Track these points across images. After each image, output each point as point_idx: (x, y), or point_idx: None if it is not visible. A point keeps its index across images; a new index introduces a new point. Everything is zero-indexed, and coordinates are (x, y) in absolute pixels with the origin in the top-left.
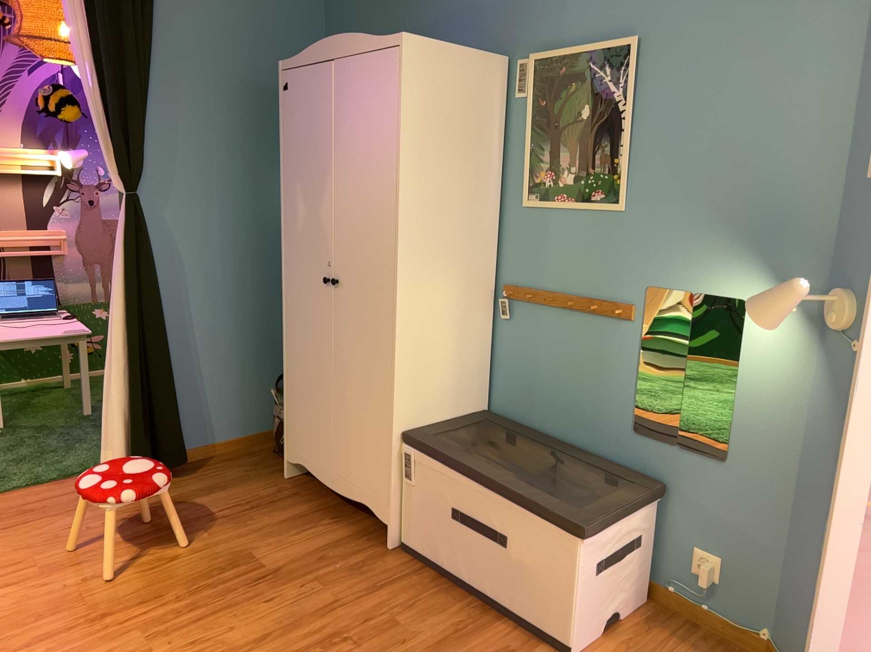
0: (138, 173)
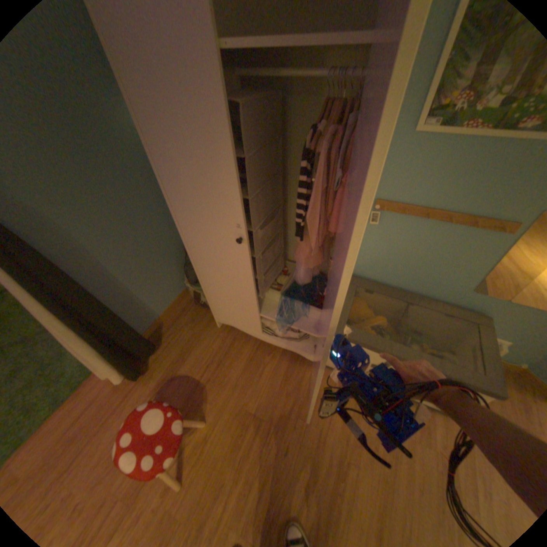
0: None
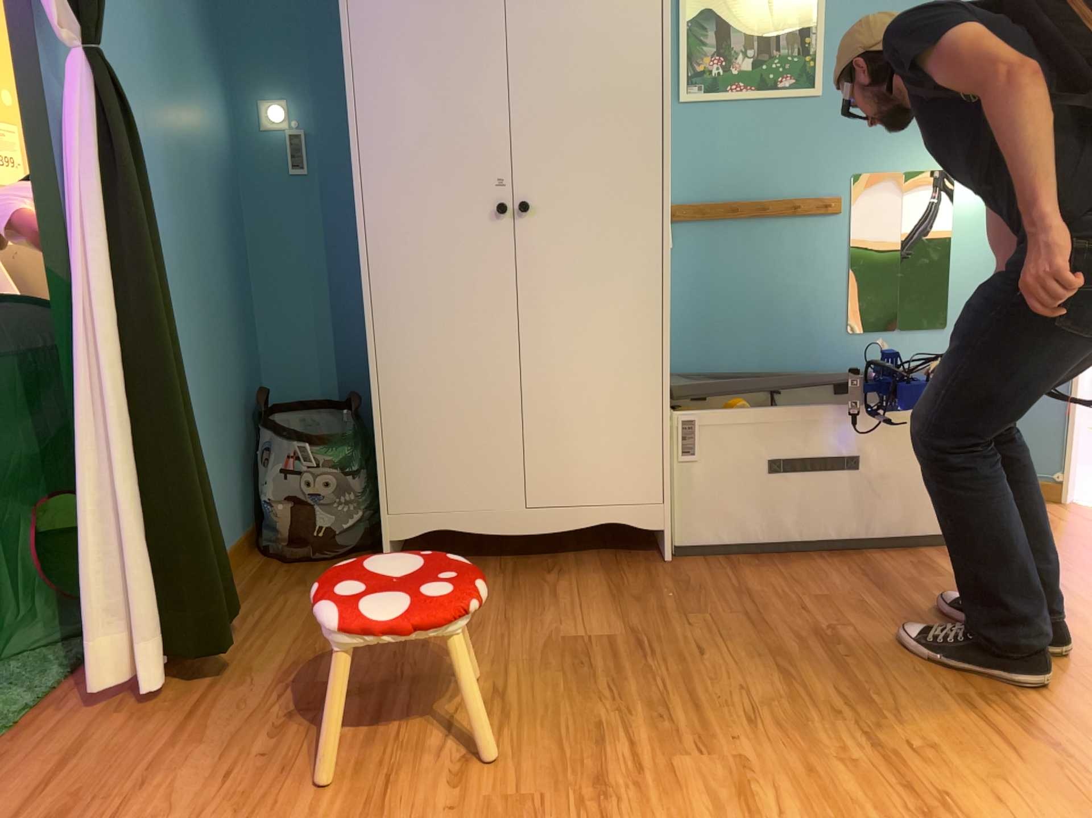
0: (98, 12)
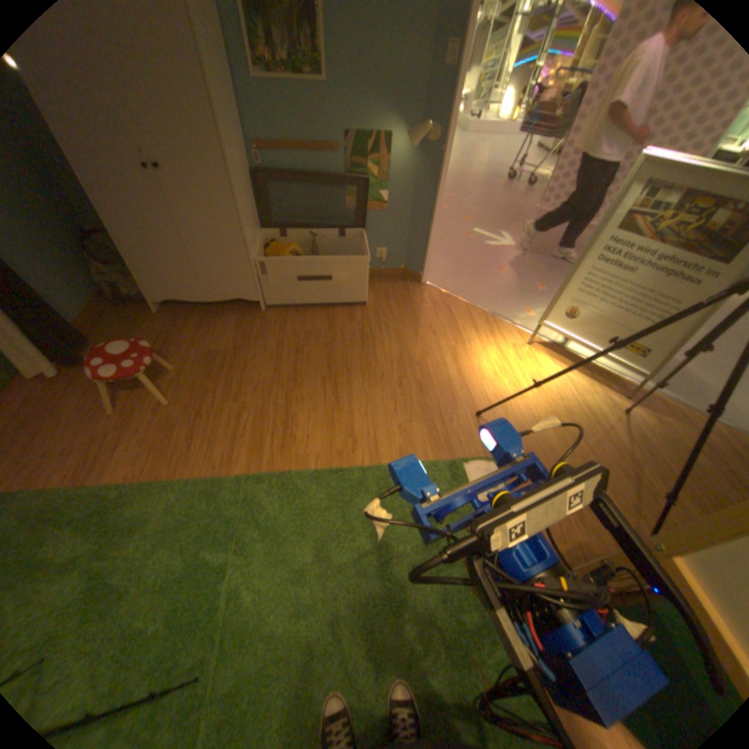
0: None
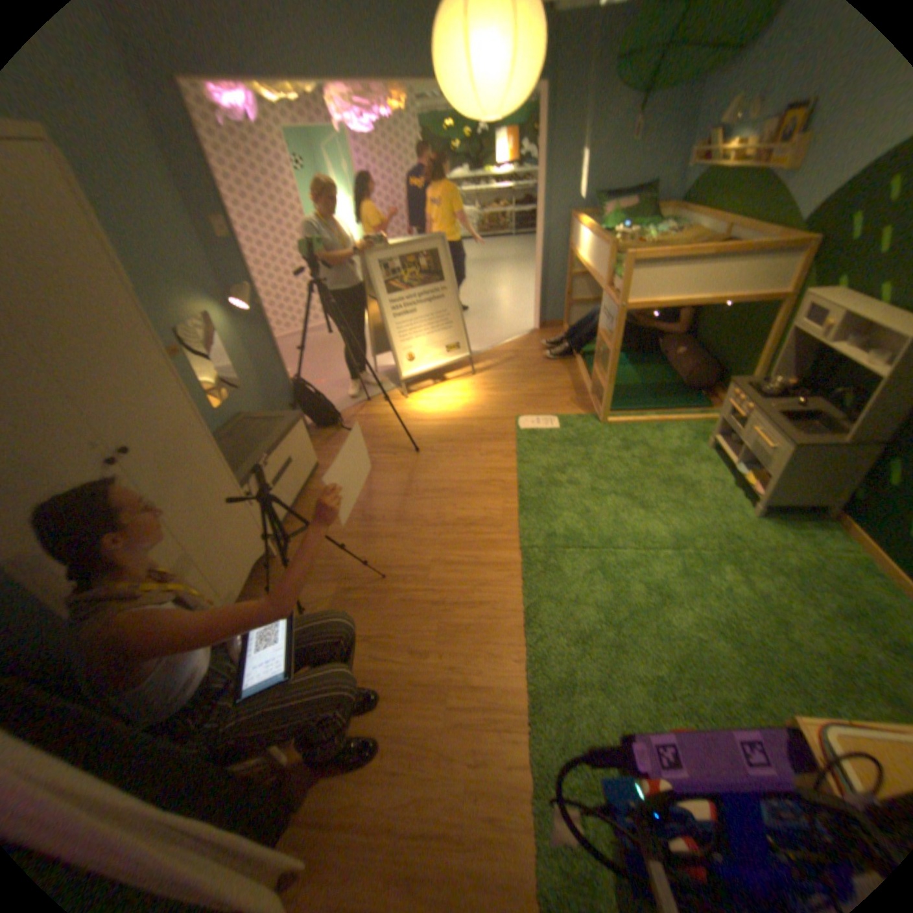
0: None
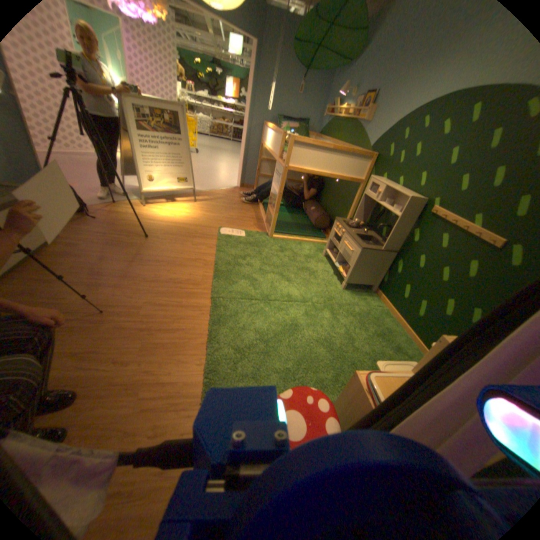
0: None
